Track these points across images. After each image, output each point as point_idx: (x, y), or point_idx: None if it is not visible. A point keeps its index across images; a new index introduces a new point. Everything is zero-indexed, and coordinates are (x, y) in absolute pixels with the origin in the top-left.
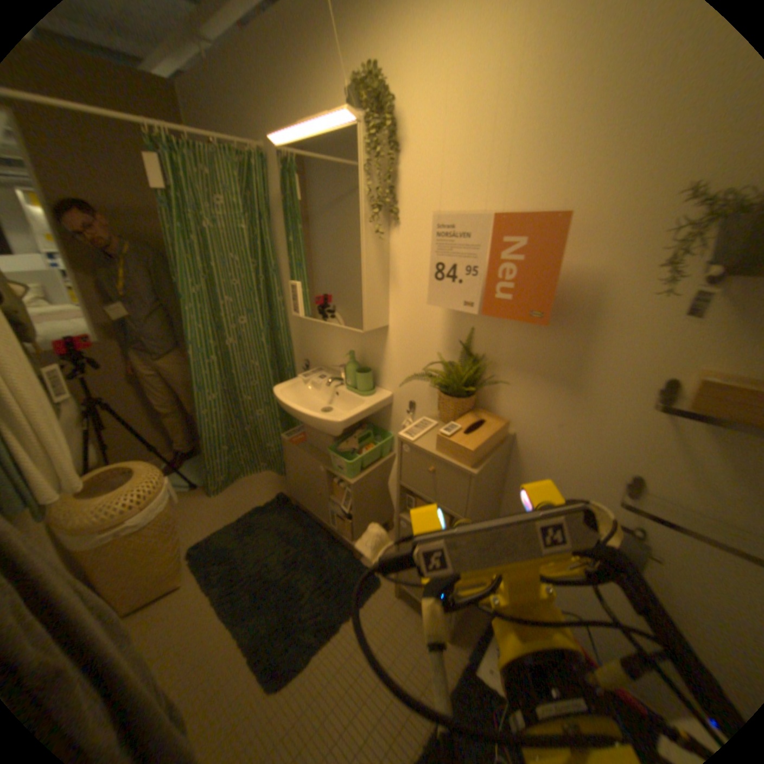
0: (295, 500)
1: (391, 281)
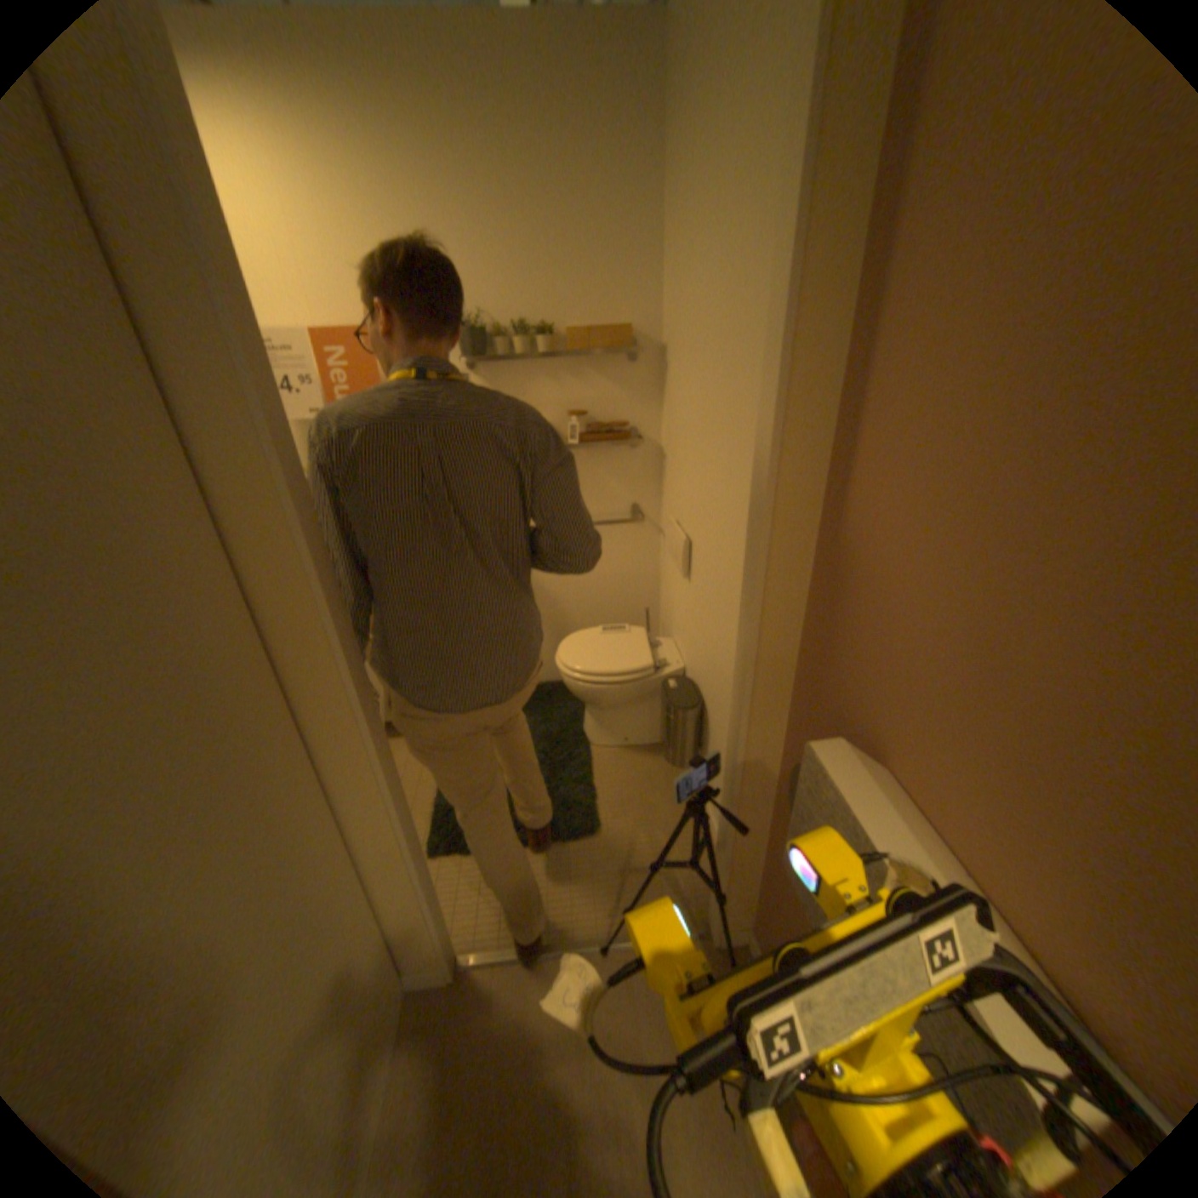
0: None
1: None
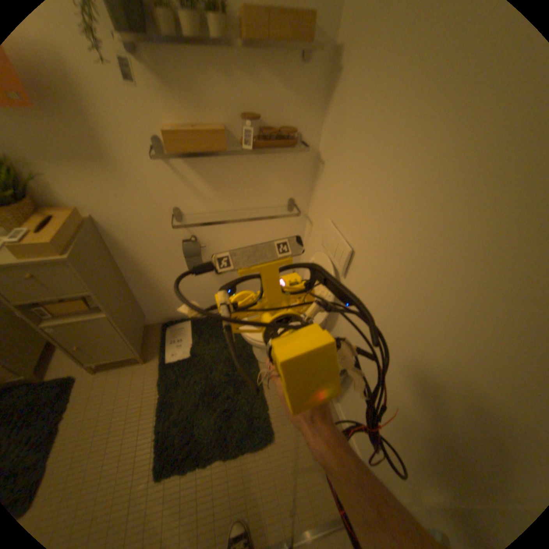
0: None
1: None
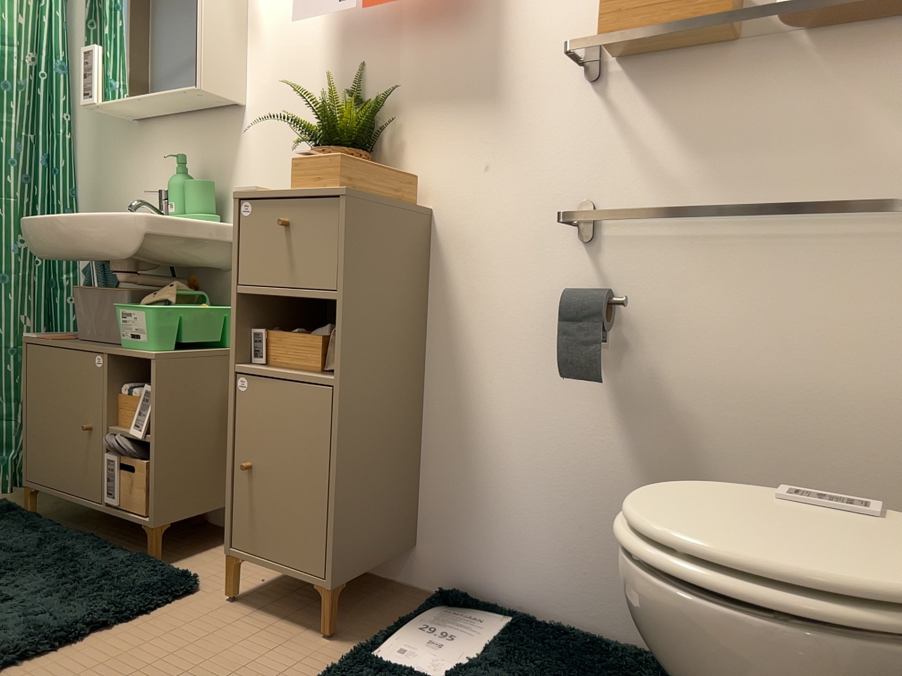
0: (43, 485)
1: (254, 37)
